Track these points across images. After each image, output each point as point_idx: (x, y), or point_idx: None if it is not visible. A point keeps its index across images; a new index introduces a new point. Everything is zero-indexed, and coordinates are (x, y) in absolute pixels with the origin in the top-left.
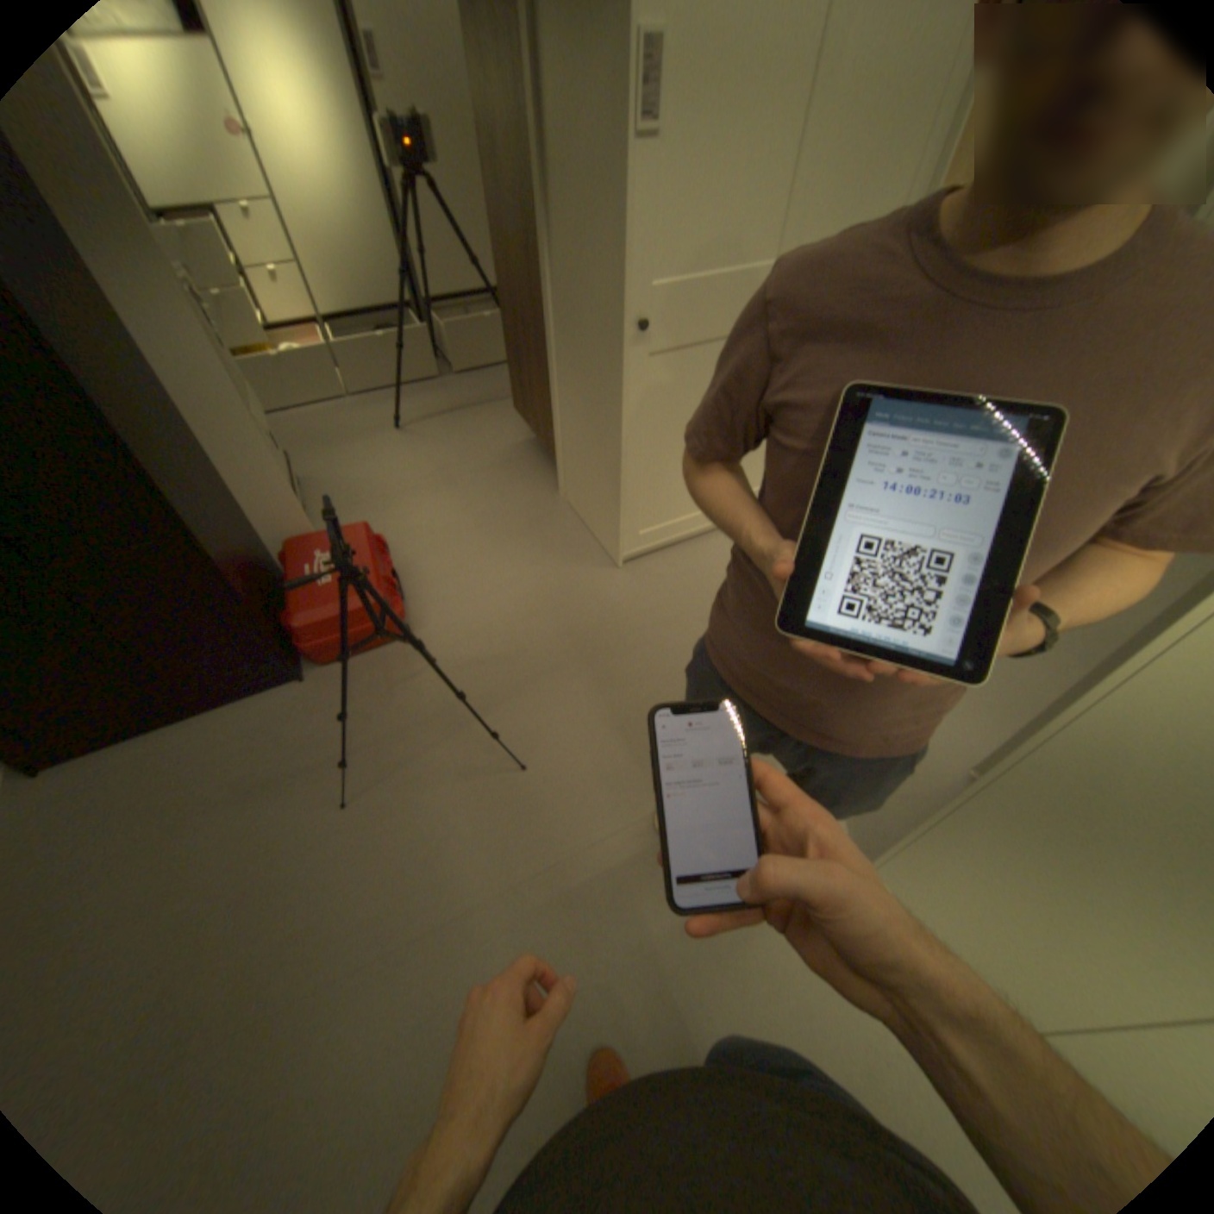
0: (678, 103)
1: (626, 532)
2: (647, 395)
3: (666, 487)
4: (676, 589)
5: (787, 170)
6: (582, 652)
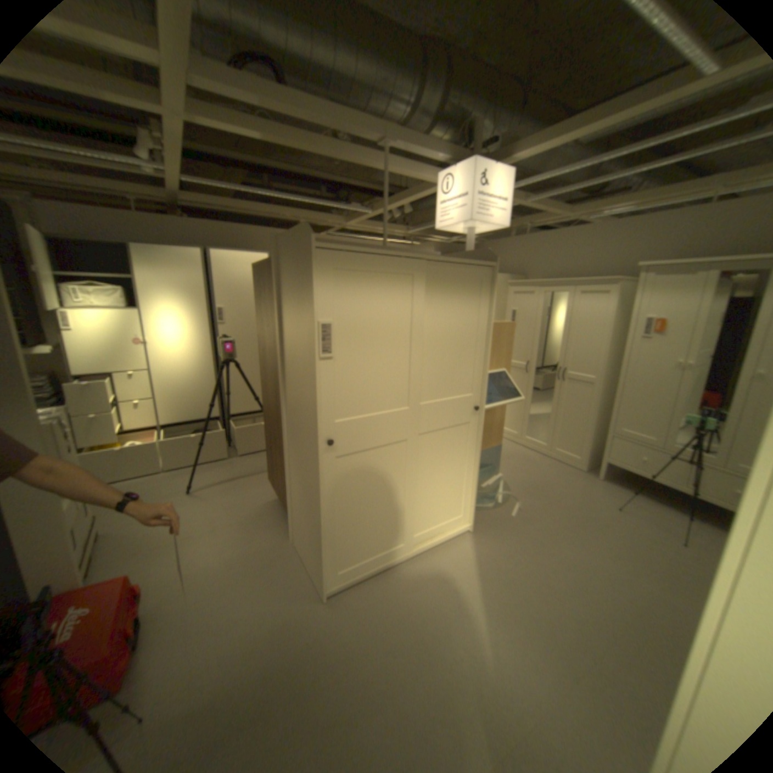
0: (343, 347)
1: (329, 574)
2: (338, 481)
3: (357, 538)
4: (367, 622)
5: (406, 370)
6: (281, 698)
